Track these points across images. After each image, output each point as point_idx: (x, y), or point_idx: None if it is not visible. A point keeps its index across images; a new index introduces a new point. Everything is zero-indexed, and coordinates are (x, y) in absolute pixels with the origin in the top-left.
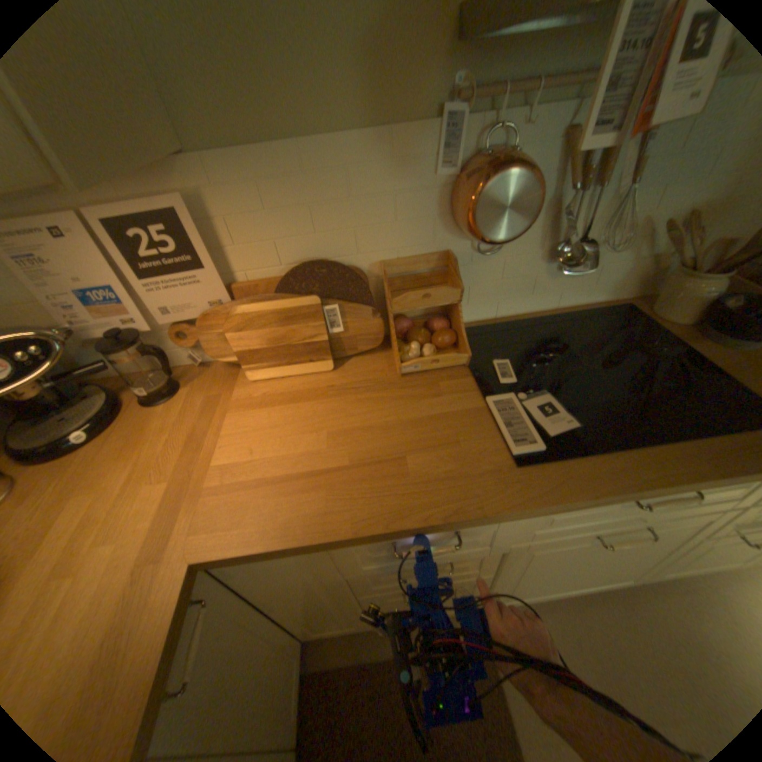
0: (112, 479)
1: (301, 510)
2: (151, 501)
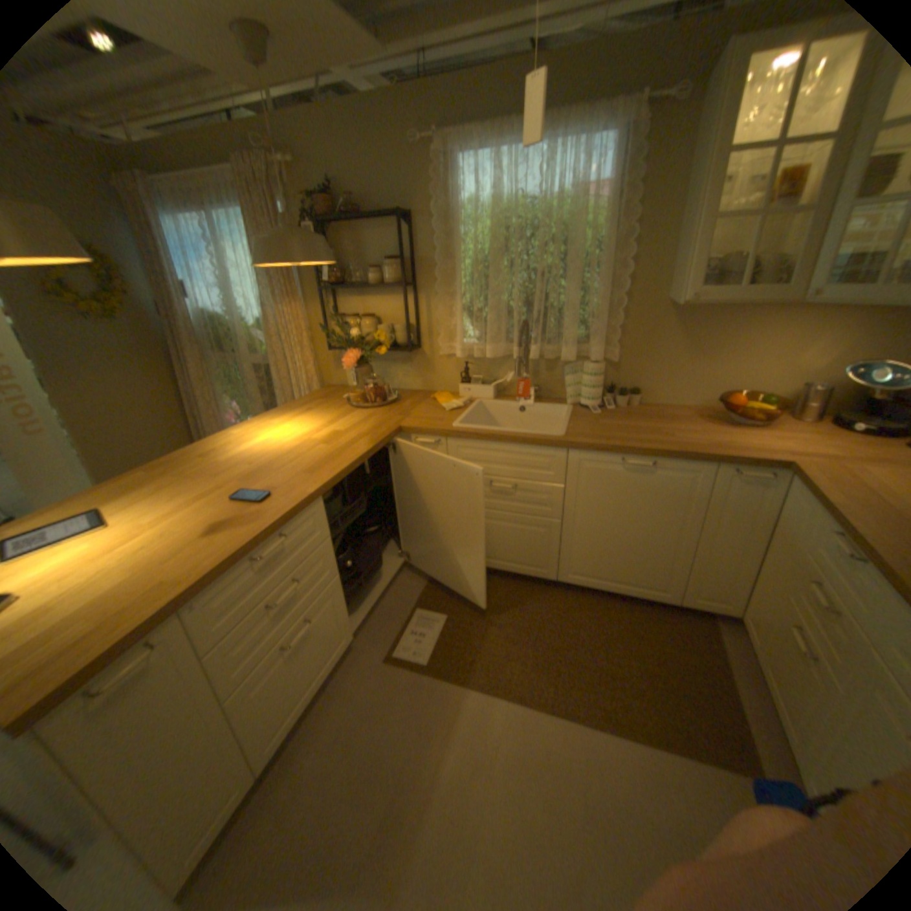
0: (838, 443)
1: (846, 491)
2: (829, 453)
